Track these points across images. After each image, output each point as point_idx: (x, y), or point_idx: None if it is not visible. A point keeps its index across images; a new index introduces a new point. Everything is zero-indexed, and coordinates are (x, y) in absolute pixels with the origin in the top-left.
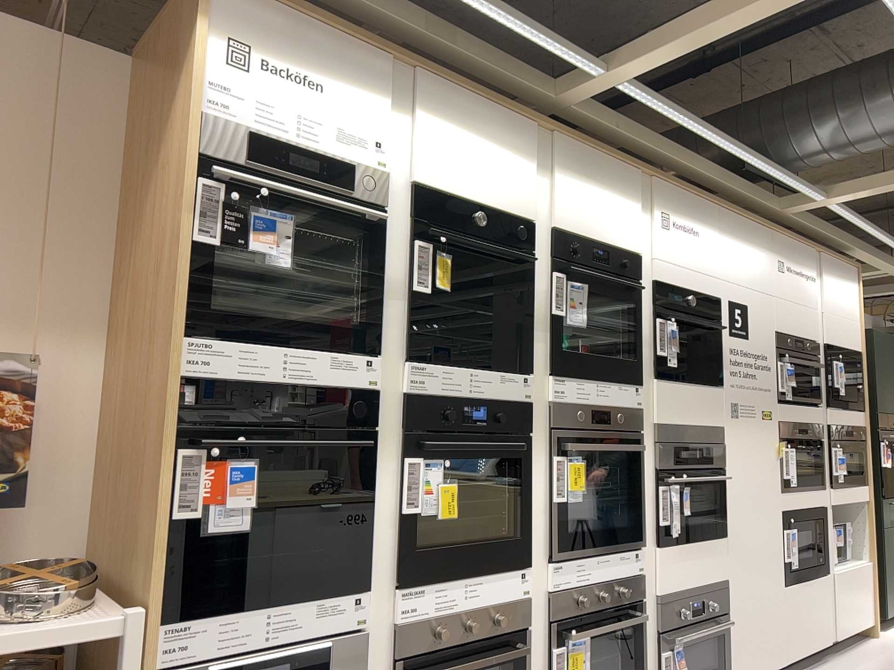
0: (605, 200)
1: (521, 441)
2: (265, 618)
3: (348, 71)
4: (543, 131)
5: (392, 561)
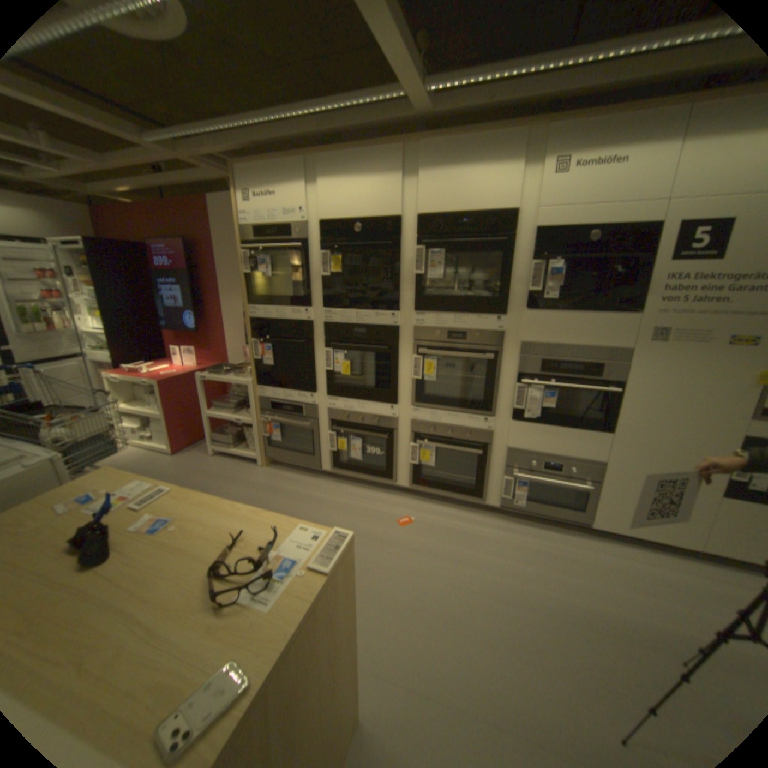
0: (480, 172)
1: (386, 350)
2: (281, 396)
3: (280, 175)
4: (408, 142)
5: (325, 390)
